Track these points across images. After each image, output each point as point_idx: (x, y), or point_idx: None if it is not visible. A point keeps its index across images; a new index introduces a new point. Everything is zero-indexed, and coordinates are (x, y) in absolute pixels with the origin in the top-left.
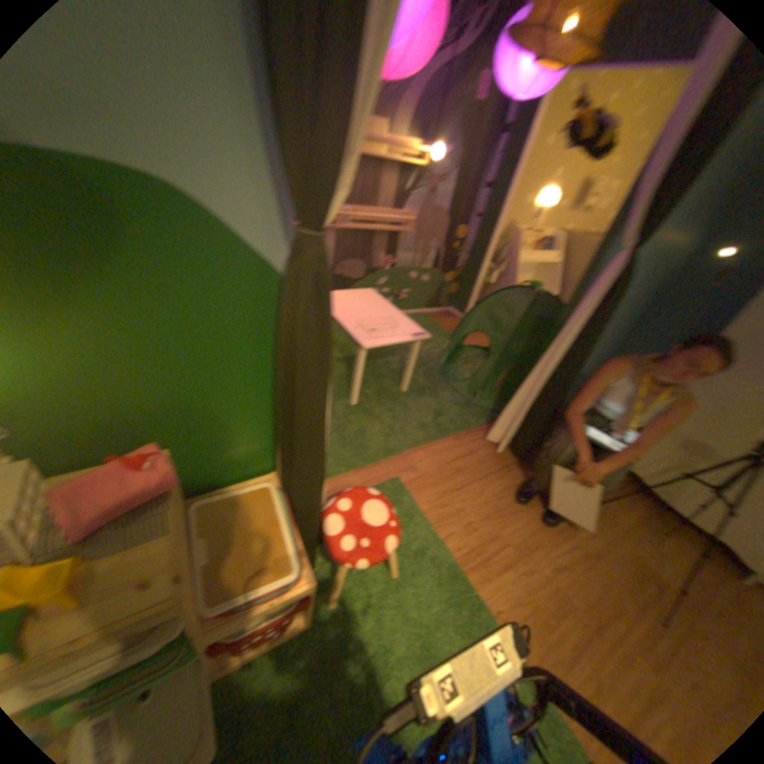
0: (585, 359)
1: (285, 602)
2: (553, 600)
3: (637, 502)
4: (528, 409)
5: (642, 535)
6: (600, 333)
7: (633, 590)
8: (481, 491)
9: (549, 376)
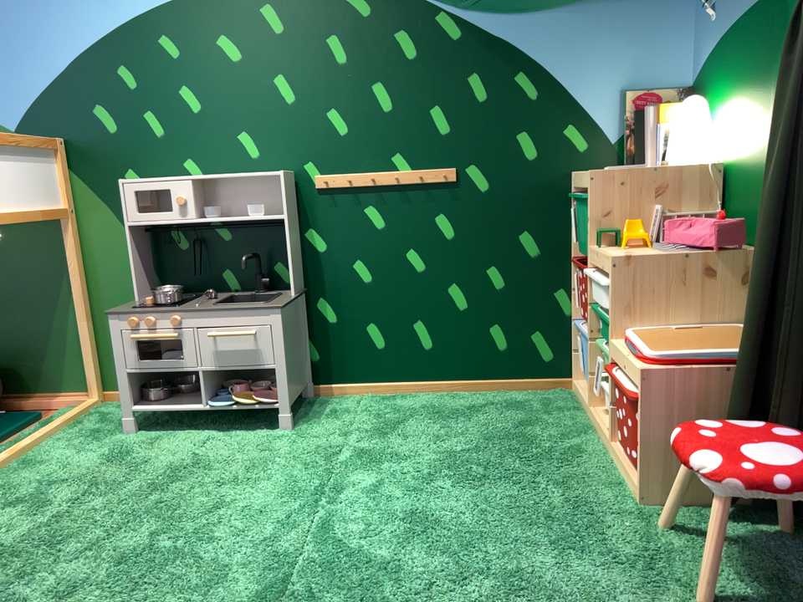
0: None
1: (631, 371)
2: None
3: None
4: None
5: None
6: None
7: None
8: None
9: None
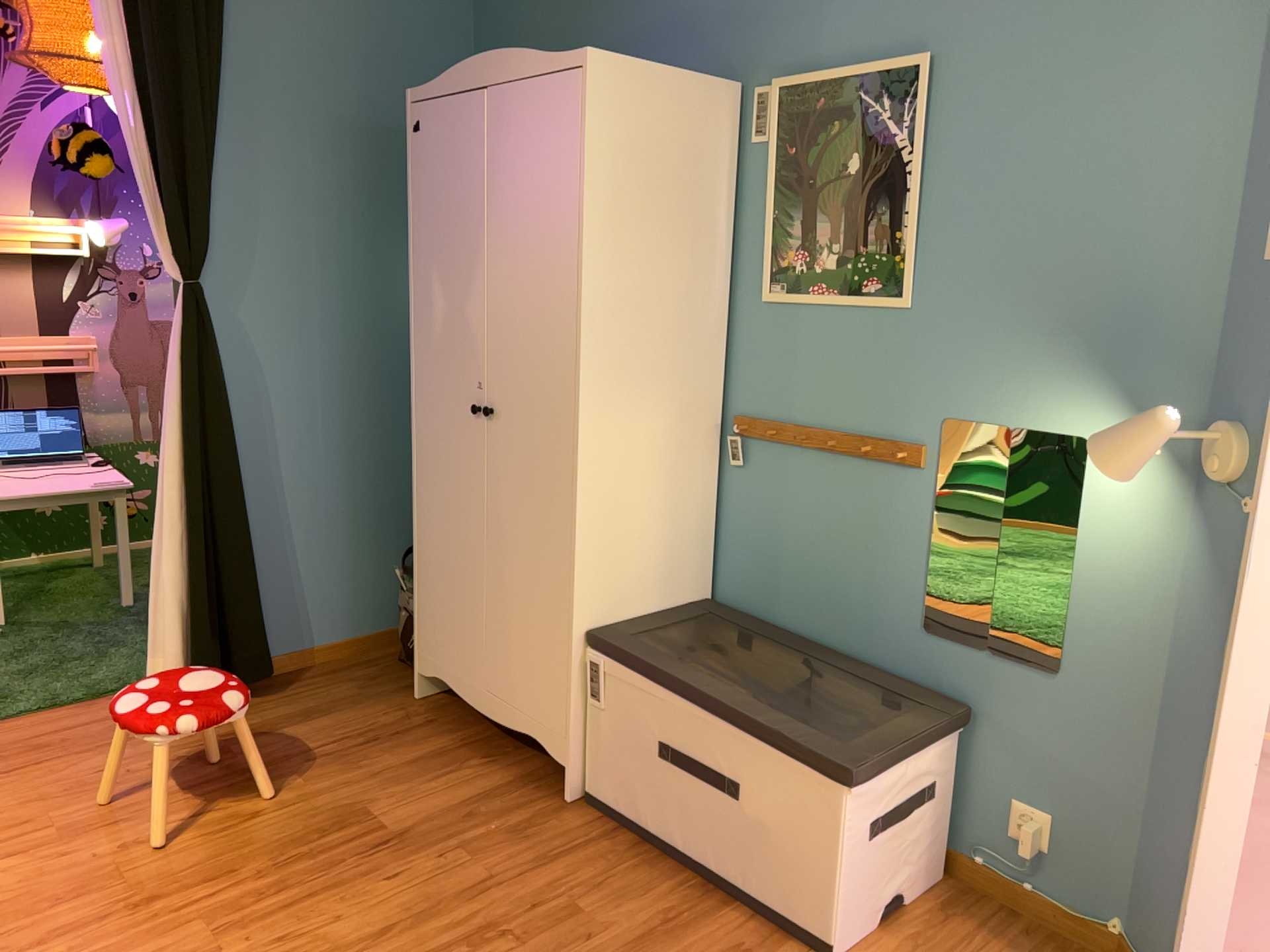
0: (215, 463)
1: None
2: (77, 879)
3: (447, 730)
4: (184, 590)
5: (403, 772)
6: (212, 412)
7: (293, 842)
8: (64, 764)
9: (179, 511)
